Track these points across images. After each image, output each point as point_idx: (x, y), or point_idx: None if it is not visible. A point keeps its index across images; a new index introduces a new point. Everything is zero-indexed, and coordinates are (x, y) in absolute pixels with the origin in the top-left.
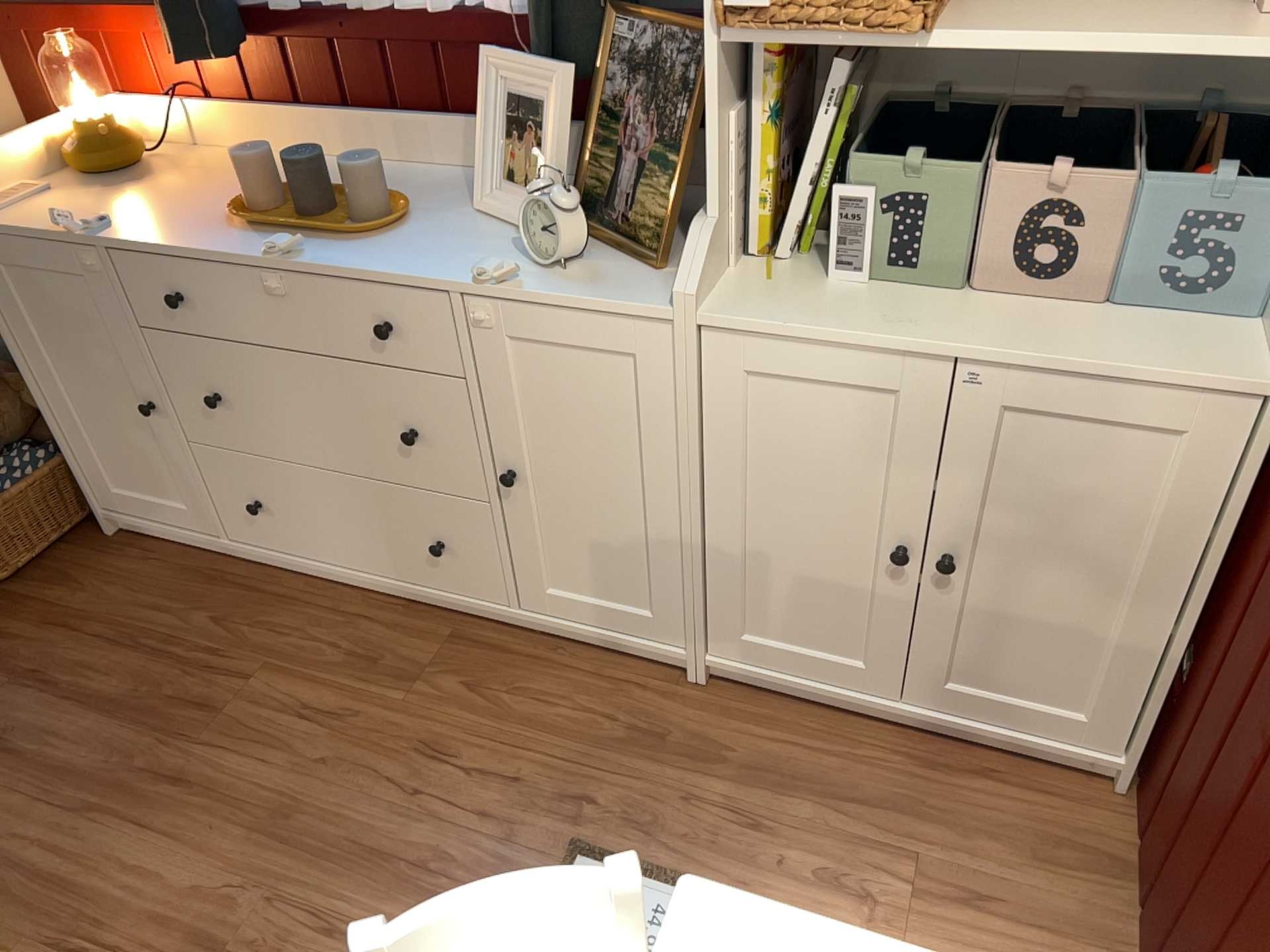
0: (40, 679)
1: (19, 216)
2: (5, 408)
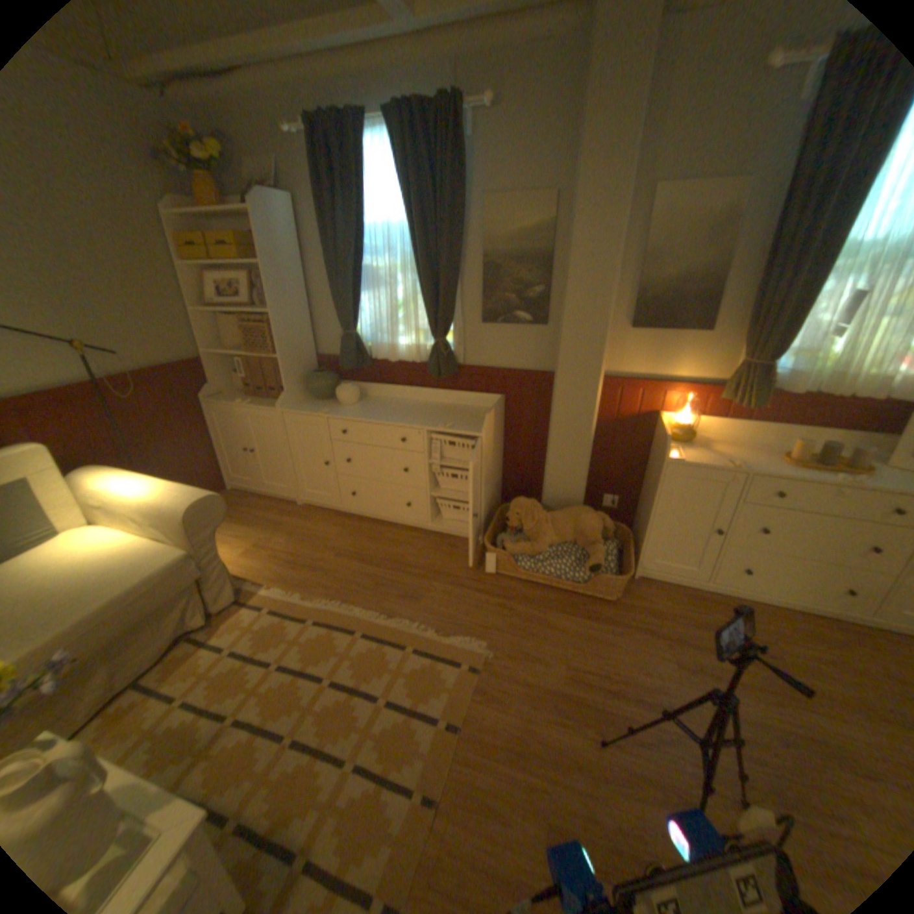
0: (679, 647)
1: (681, 456)
2: (597, 525)
